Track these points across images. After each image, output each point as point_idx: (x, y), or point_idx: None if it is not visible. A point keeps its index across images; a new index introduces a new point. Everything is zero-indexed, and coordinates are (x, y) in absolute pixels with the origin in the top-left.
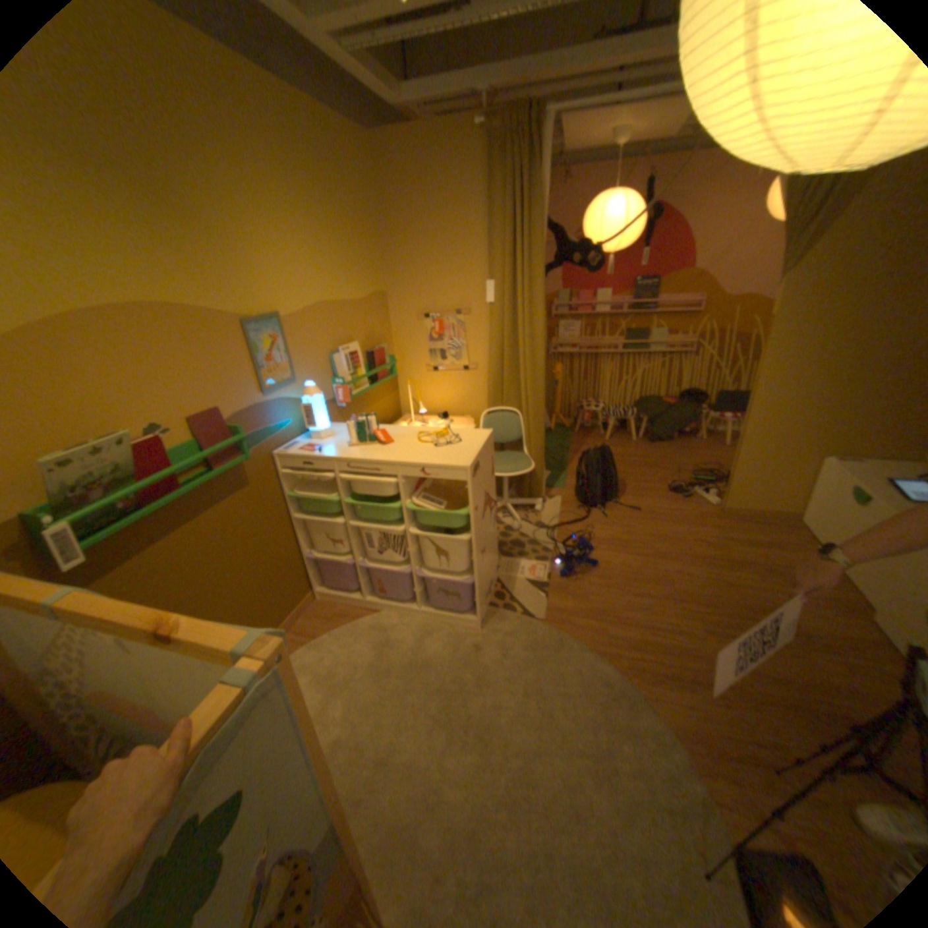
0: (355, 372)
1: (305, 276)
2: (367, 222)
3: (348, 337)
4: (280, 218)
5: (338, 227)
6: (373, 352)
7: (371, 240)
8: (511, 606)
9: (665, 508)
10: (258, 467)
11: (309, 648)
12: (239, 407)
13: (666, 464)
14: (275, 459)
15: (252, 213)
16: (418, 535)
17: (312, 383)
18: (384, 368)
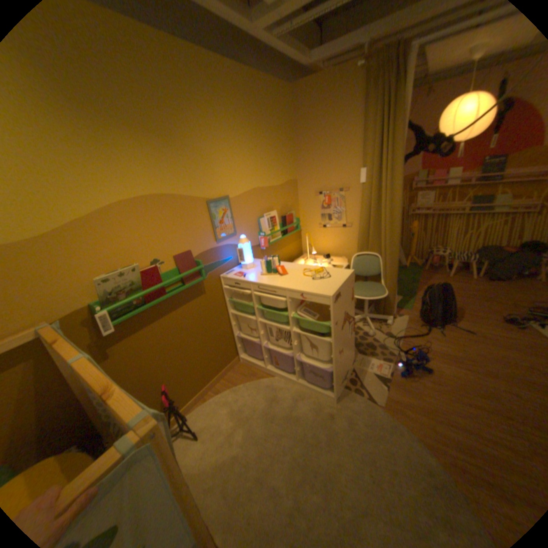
0: (272, 228)
1: (245, 173)
2: (286, 138)
3: (270, 207)
4: (232, 141)
5: (268, 142)
6: (285, 215)
7: (288, 148)
8: (361, 391)
9: (499, 335)
10: (211, 283)
11: (231, 391)
12: (202, 249)
13: (504, 299)
14: (221, 279)
15: (216, 140)
16: (298, 334)
17: (245, 235)
18: (291, 225)
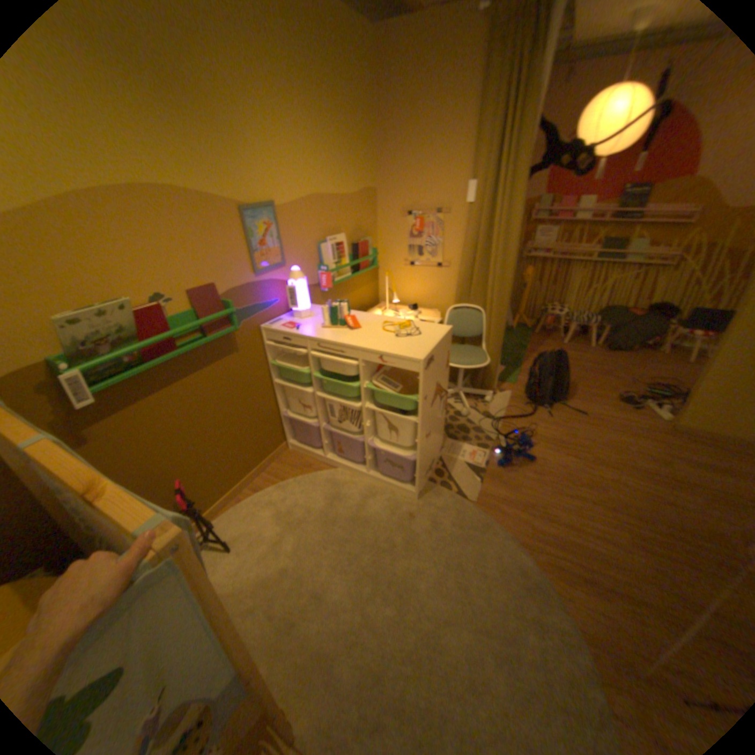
0: (338, 261)
1: (299, 168)
2: (363, 119)
3: (335, 229)
4: (279, 110)
5: (335, 122)
6: (357, 243)
7: (365, 137)
8: (448, 484)
9: (612, 416)
10: (245, 337)
11: (276, 488)
12: (232, 284)
13: (621, 373)
14: (261, 332)
15: (252, 104)
16: (372, 412)
17: (298, 268)
18: (365, 259)
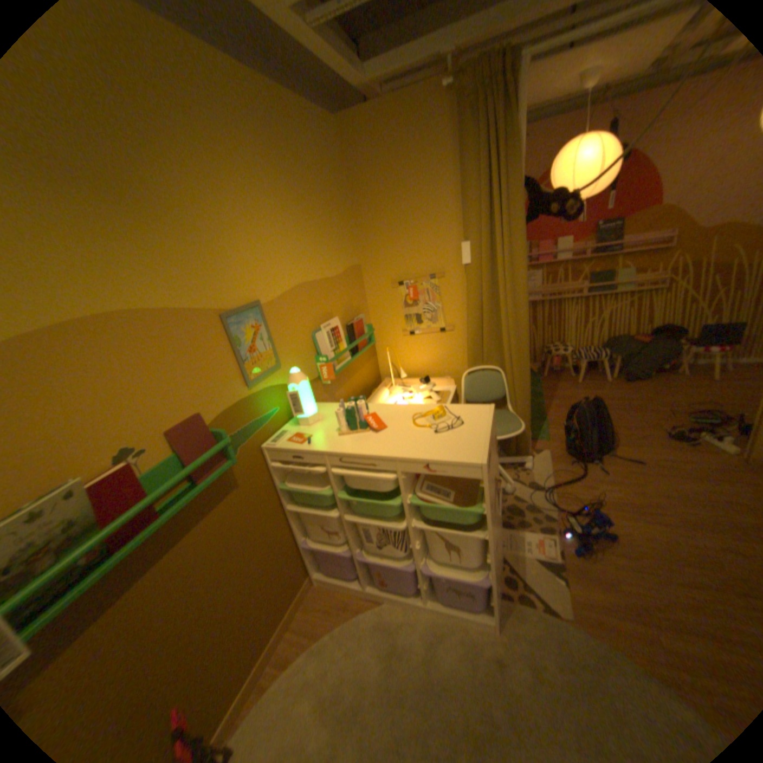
0: (336, 347)
1: (283, 259)
2: (338, 201)
3: (327, 314)
4: (254, 204)
5: (312, 207)
6: (352, 324)
7: (343, 218)
8: (528, 599)
9: (673, 460)
10: (245, 465)
11: (309, 656)
12: (222, 406)
13: (654, 406)
14: (263, 452)
15: (225, 201)
16: (420, 529)
17: (296, 365)
18: (363, 339)
